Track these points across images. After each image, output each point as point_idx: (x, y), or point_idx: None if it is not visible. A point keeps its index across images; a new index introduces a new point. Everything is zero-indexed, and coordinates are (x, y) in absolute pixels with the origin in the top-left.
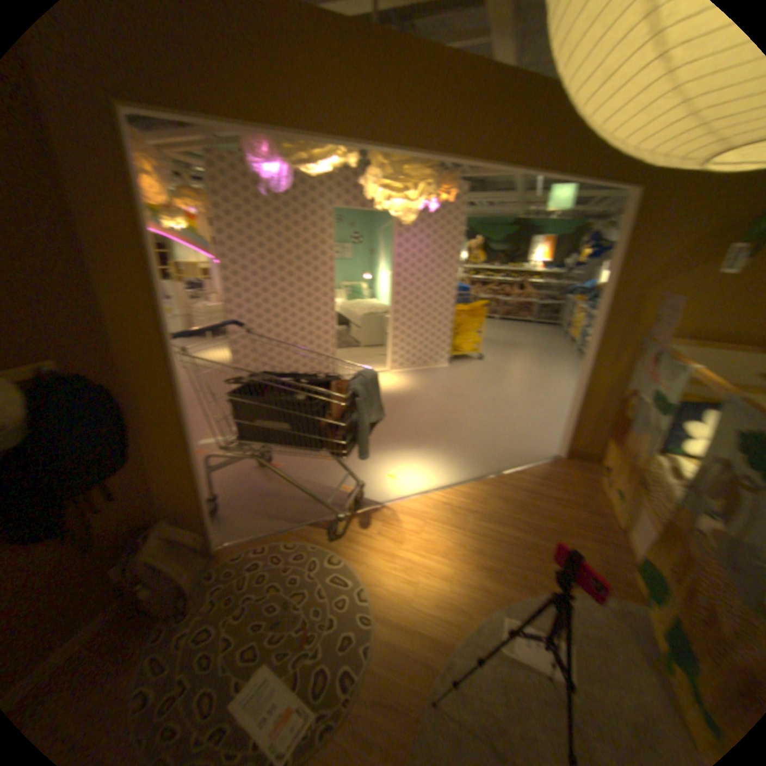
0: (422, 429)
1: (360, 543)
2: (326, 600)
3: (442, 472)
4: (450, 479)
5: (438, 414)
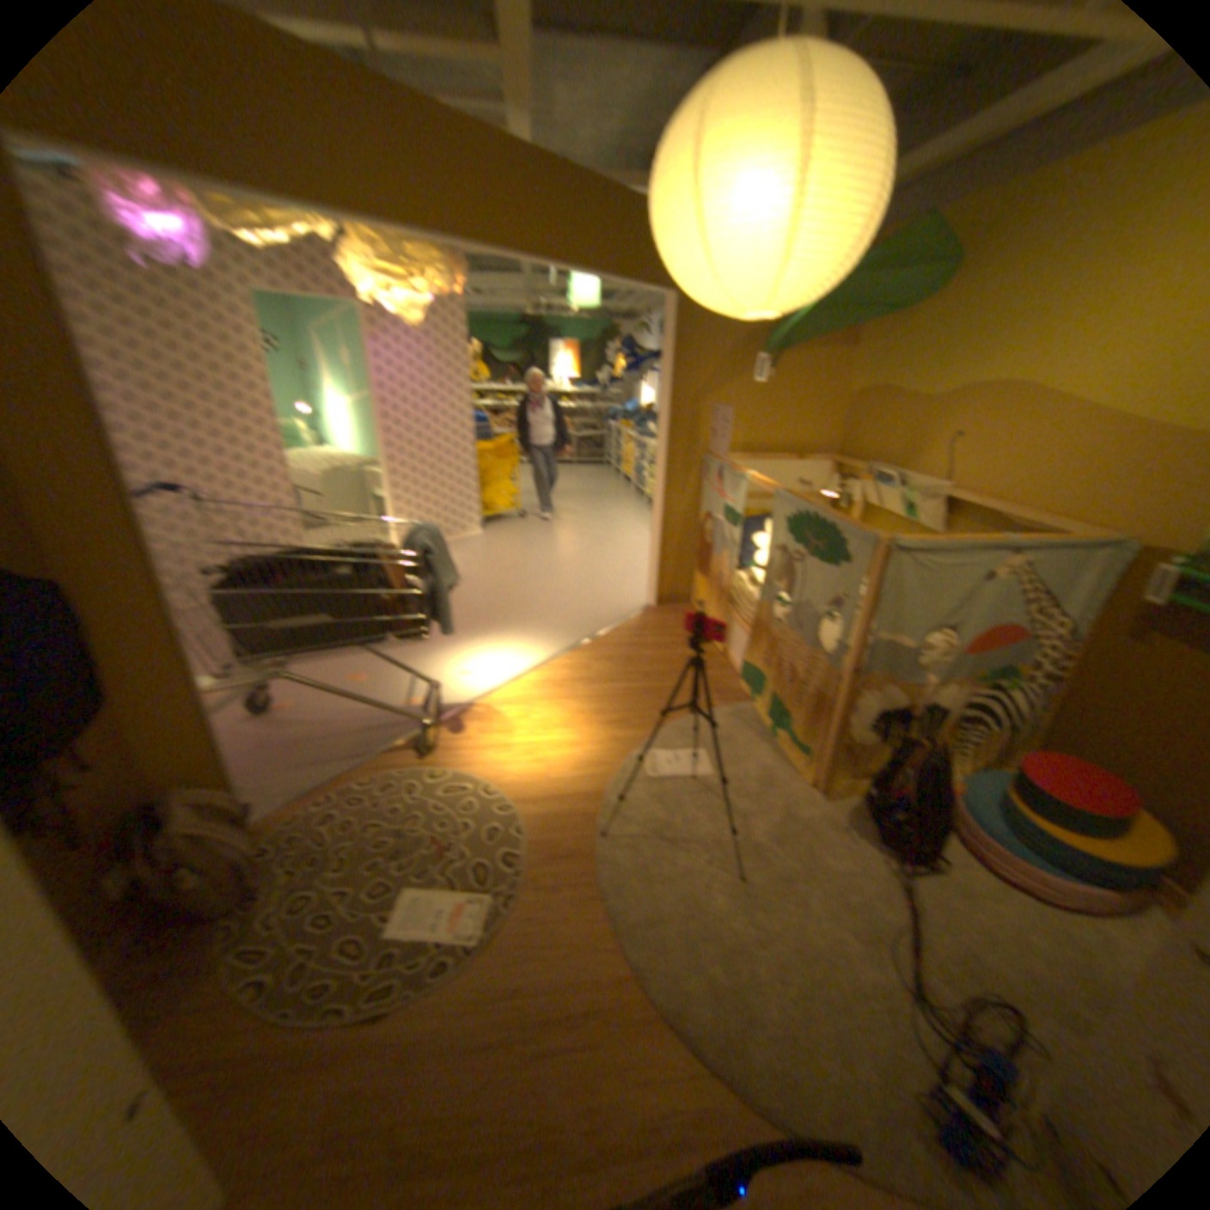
0: (485, 615)
1: (463, 750)
2: (451, 811)
3: (531, 654)
4: (543, 658)
5: (498, 594)
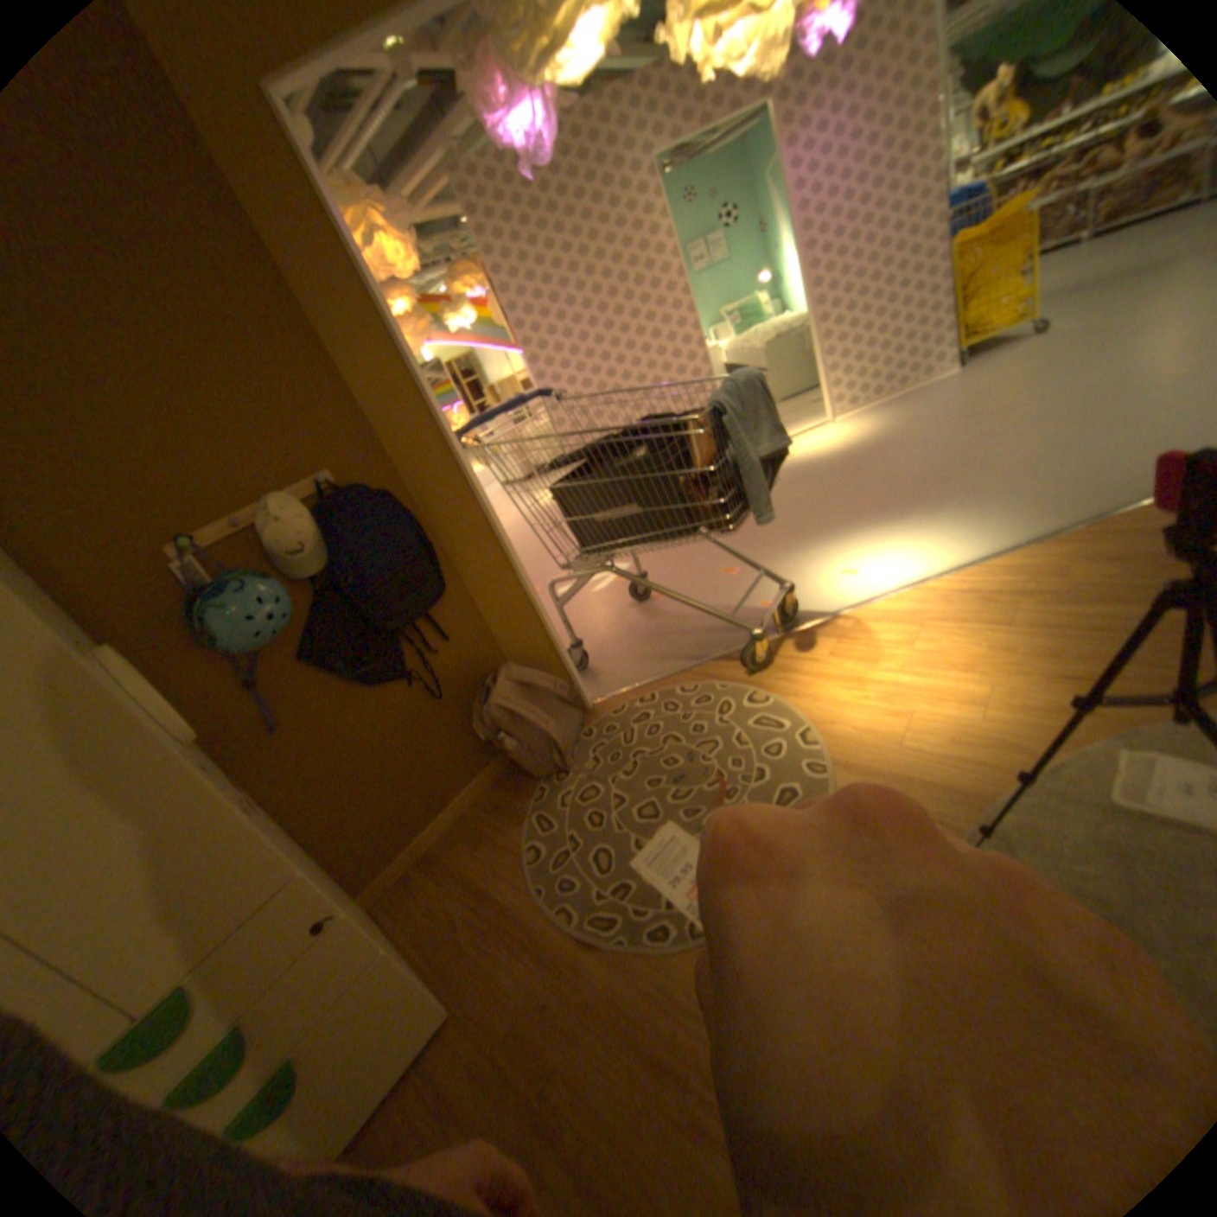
0: (912, 484)
1: (803, 668)
2: (754, 743)
3: (960, 540)
4: (979, 547)
5: (946, 452)
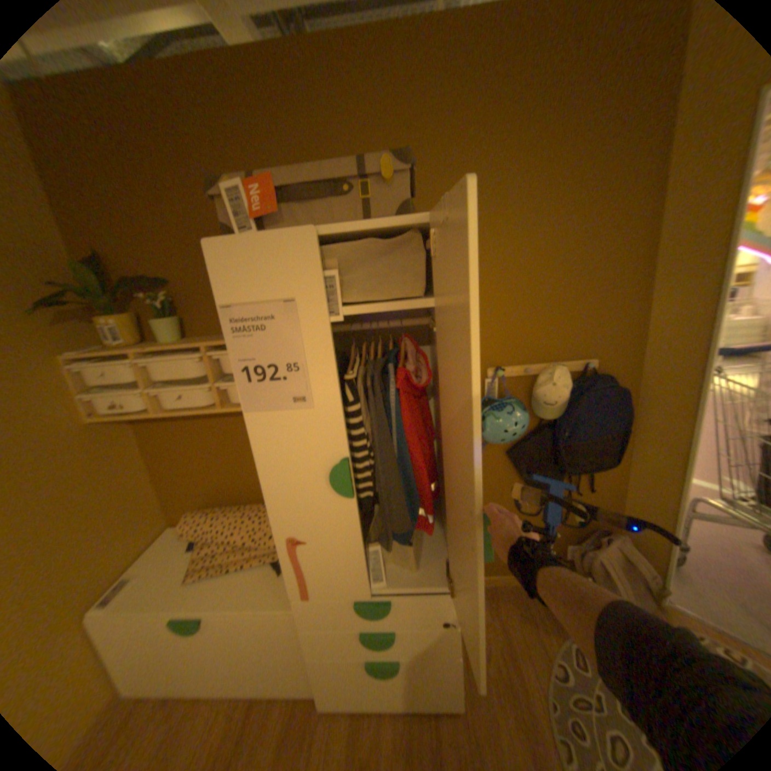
0: None
1: None
2: None
3: None
4: None
5: None
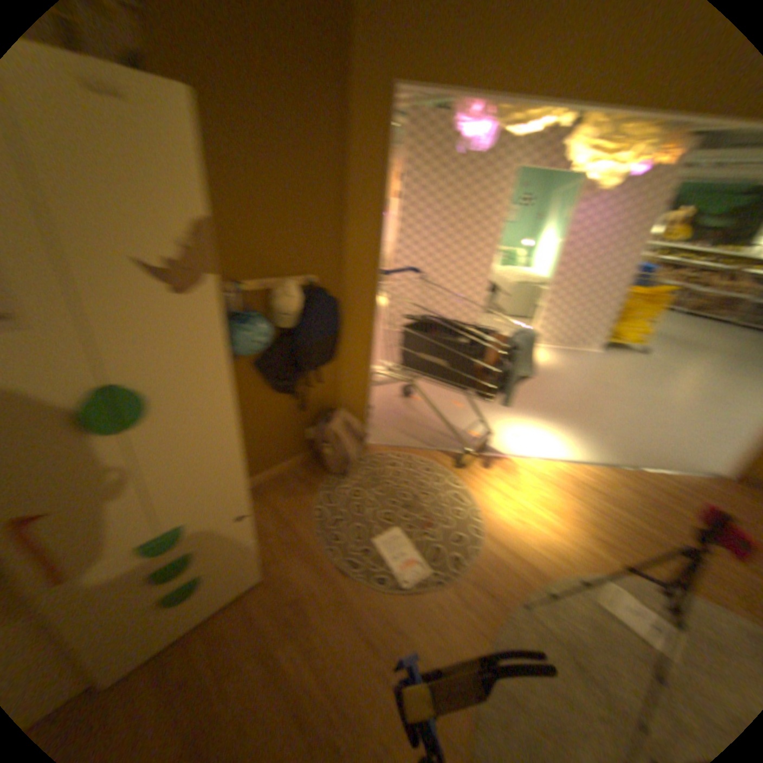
0: (560, 407)
1: (482, 479)
2: (449, 507)
3: (573, 449)
4: (580, 458)
5: (580, 397)
